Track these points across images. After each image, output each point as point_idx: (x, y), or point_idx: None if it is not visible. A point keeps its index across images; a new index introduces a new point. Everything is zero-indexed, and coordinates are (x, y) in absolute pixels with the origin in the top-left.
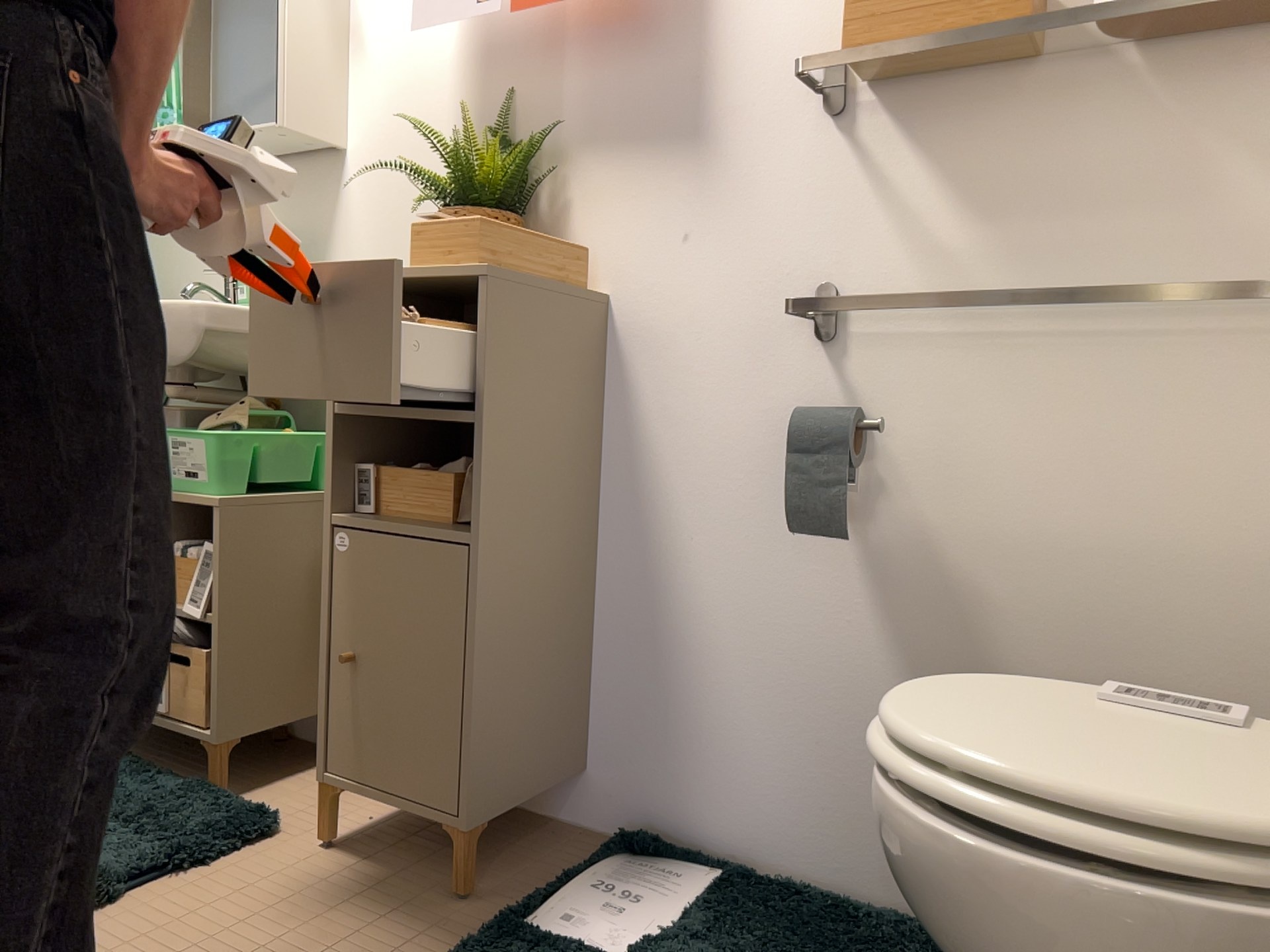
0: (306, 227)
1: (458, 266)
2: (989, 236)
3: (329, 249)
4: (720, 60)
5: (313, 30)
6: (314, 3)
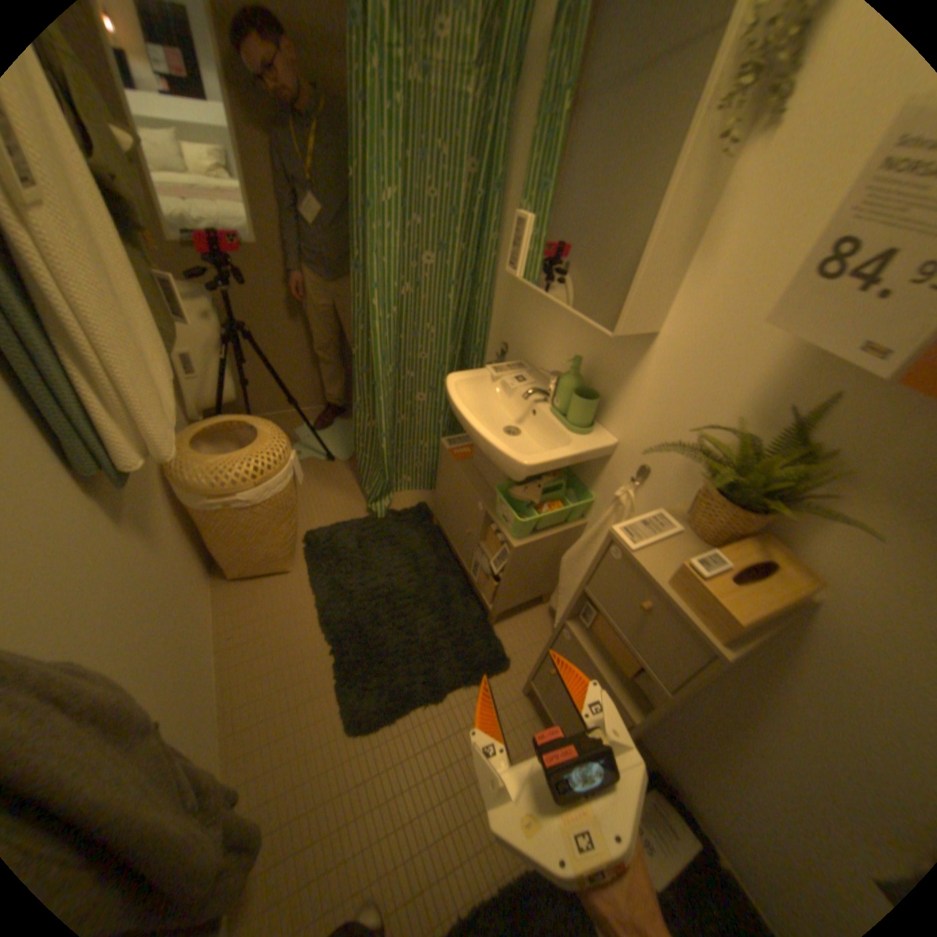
0: (610, 364)
1: (709, 632)
2: None
3: (620, 390)
4: None
5: (672, 246)
6: (682, 220)
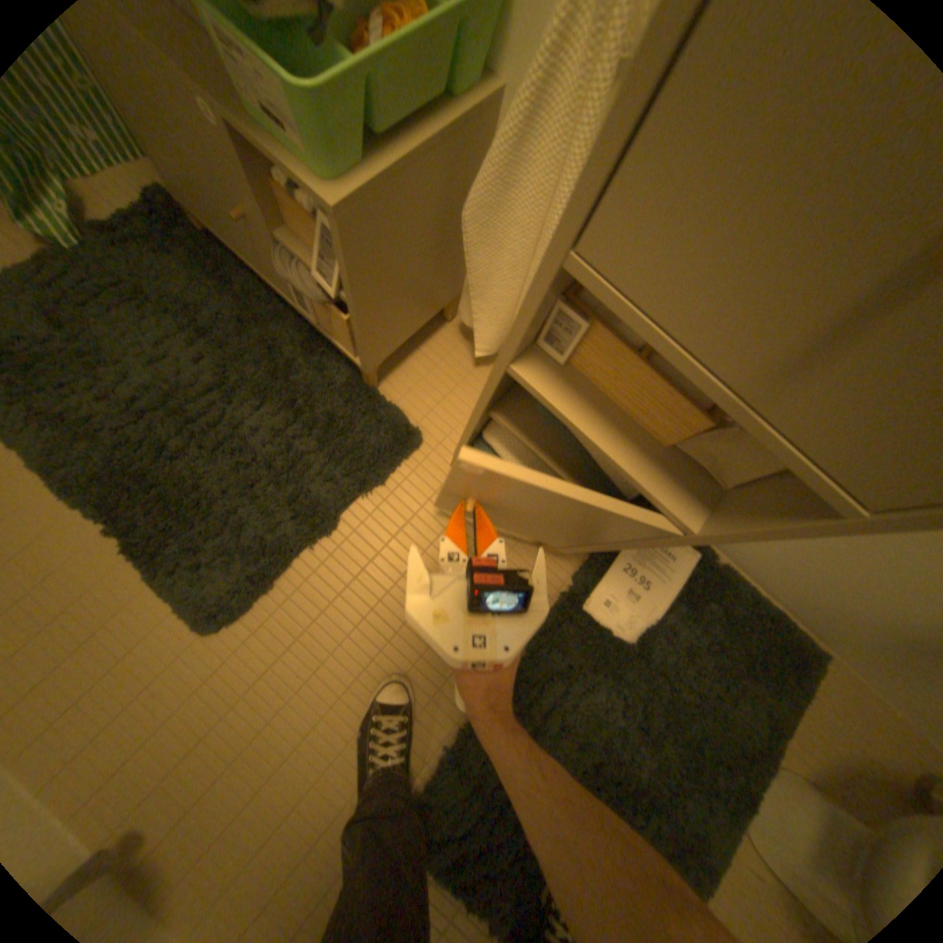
0: None
1: None
2: None
3: None
4: None
5: None
6: None
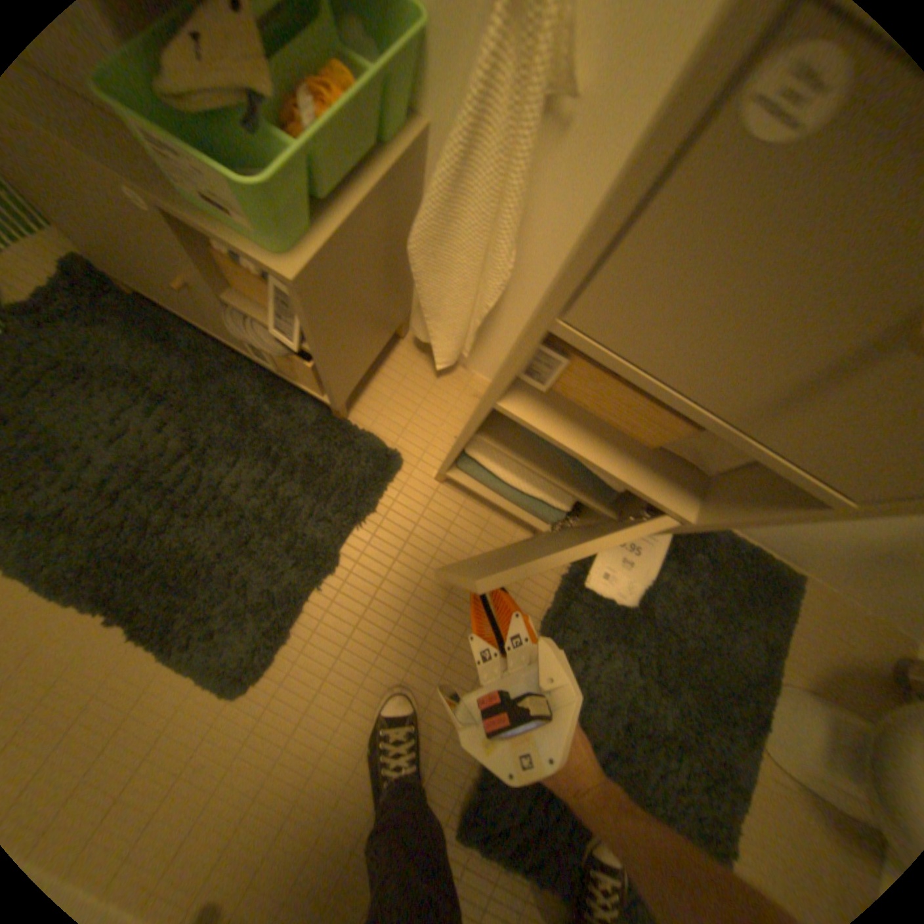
0: None
1: None
2: None
3: None
4: None
5: None
6: None
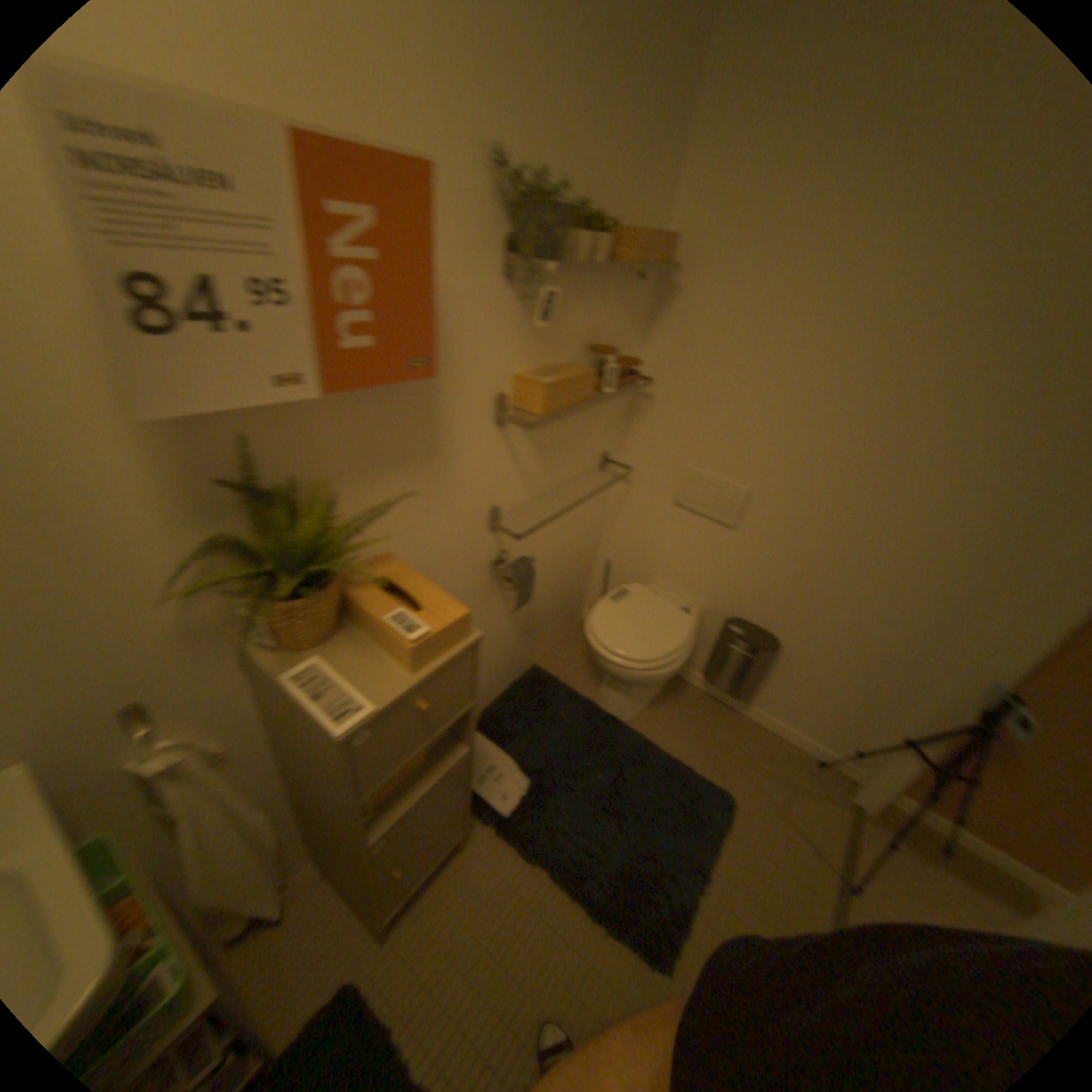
0: None
1: (463, 647)
2: (546, 468)
3: None
4: (446, 395)
5: None
6: None
